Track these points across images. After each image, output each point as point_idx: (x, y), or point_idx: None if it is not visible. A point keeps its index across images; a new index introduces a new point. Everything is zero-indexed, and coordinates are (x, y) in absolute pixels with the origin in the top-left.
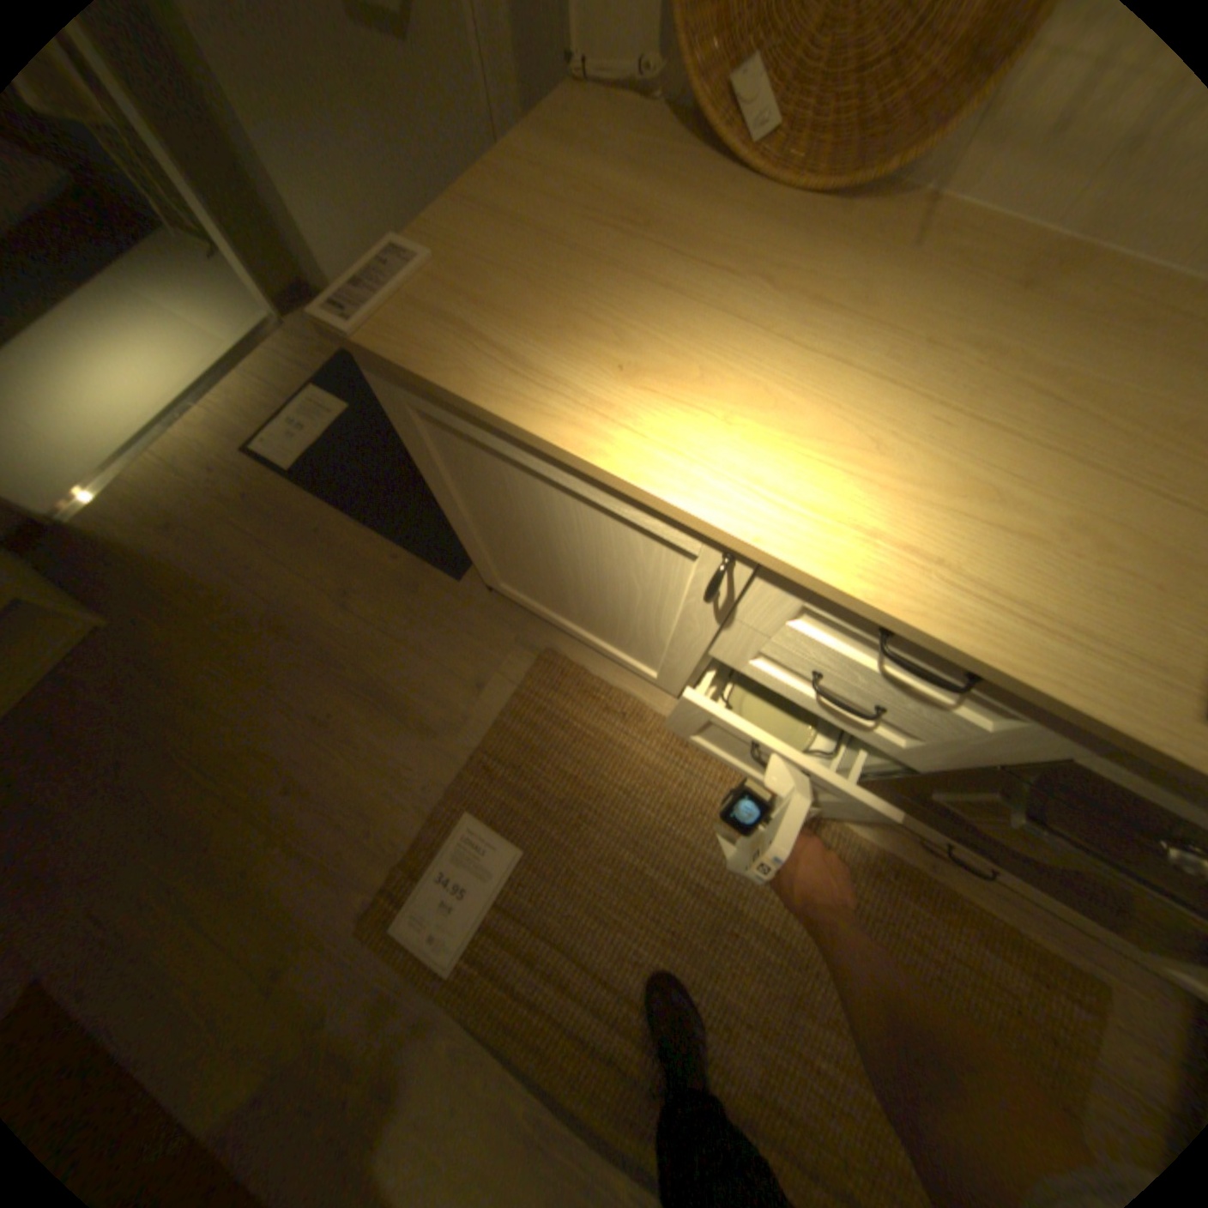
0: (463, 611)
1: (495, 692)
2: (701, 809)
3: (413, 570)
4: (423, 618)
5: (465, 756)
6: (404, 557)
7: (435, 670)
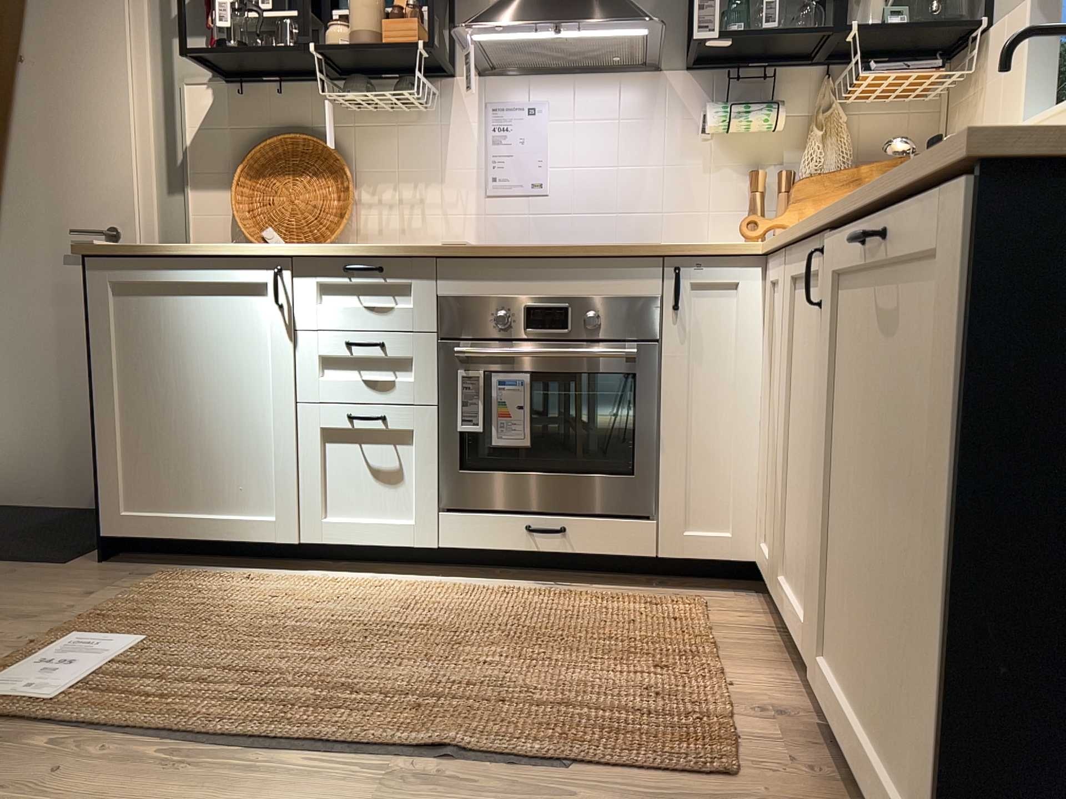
0: (69, 574)
1: (108, 595)
2: (335, 599)
3: (9, 567)
4: (21, 581)
5: (72, 622)
6: (0, 564)
7: (35, 597)
